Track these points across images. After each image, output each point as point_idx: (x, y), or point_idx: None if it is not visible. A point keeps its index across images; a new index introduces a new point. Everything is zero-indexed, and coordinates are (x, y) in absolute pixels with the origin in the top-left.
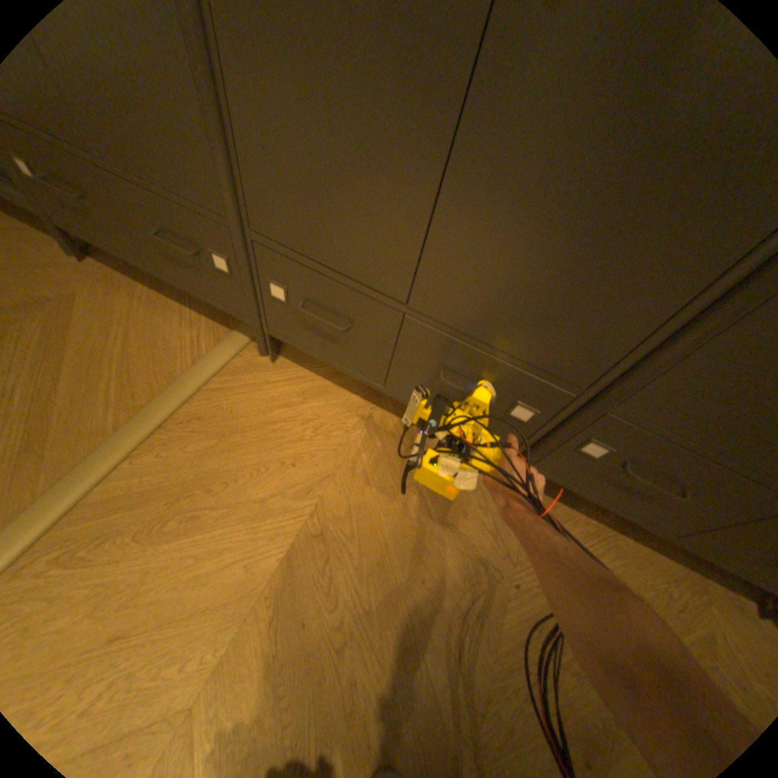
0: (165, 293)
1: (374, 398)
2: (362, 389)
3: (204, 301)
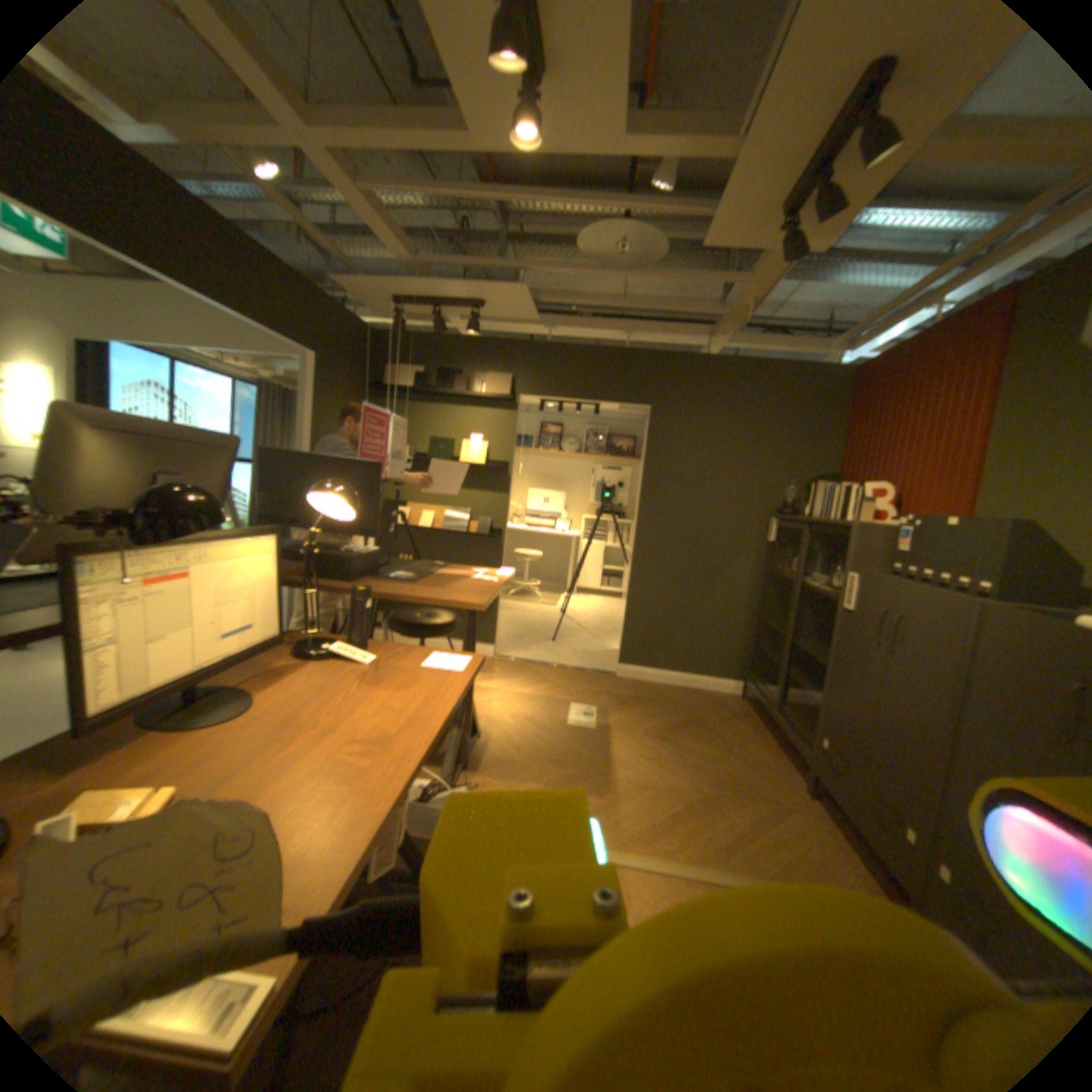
0: (853, 849)
1: None
2: None
3: (881, 862)
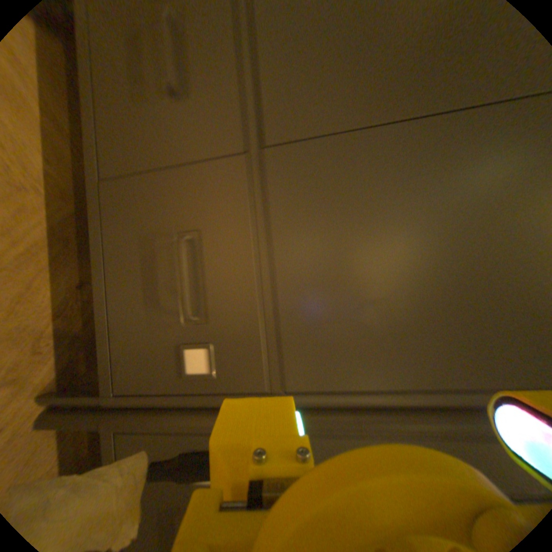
0: None
1: (57, 192)
2: (62, 172)
3: None
